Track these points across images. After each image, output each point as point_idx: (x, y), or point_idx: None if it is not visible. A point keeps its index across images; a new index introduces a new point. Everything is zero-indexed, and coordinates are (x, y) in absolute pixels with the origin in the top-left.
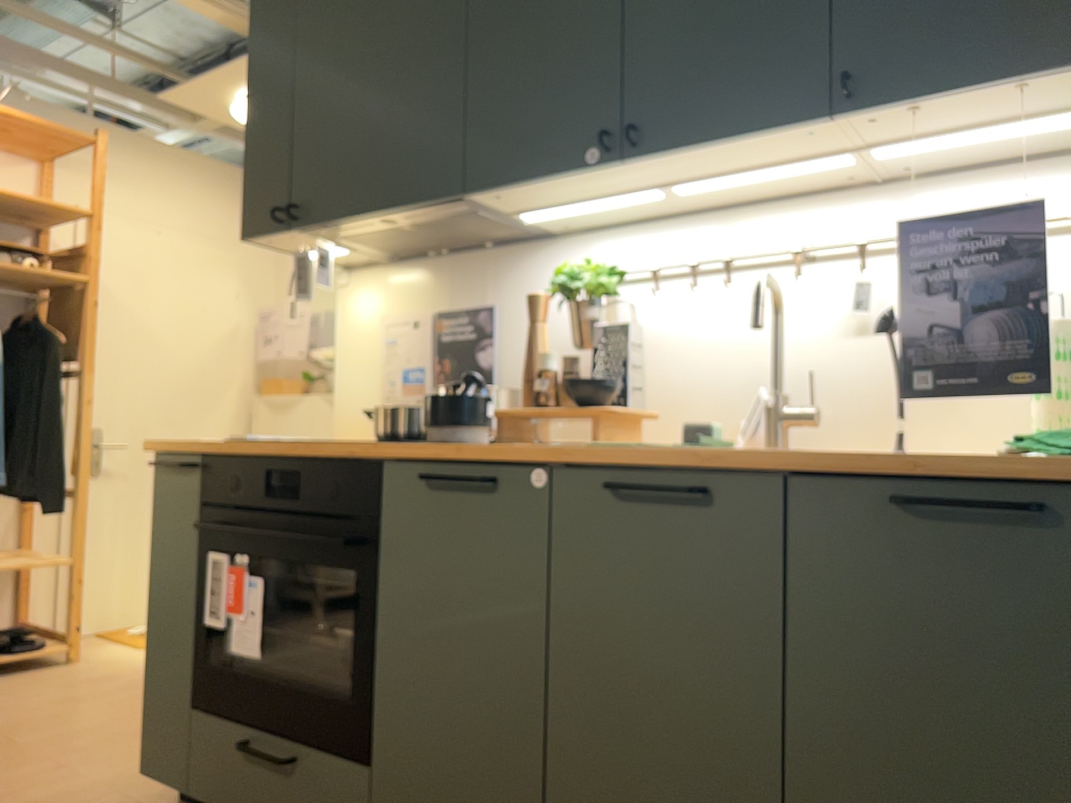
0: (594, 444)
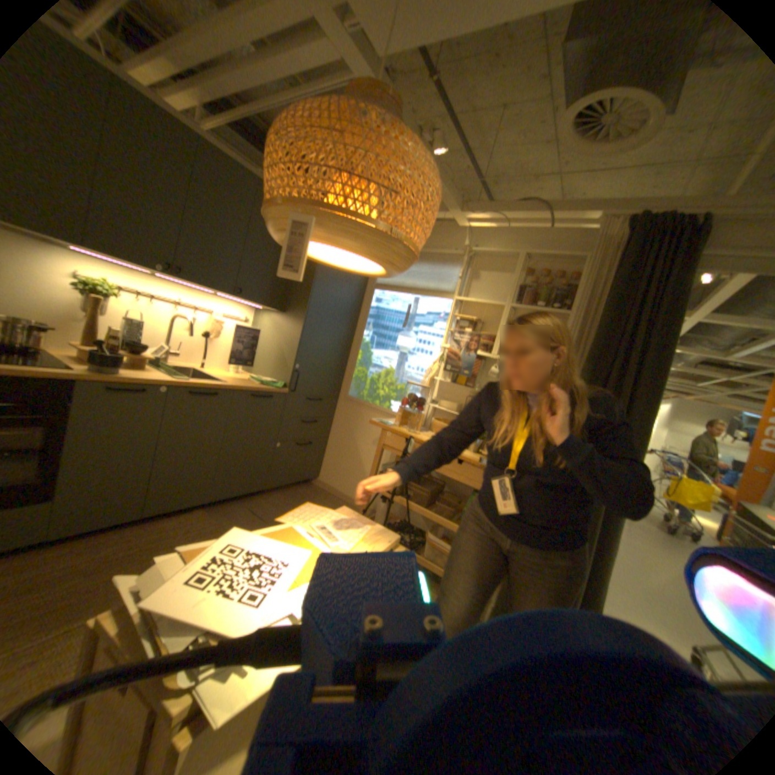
0: (175, 377)
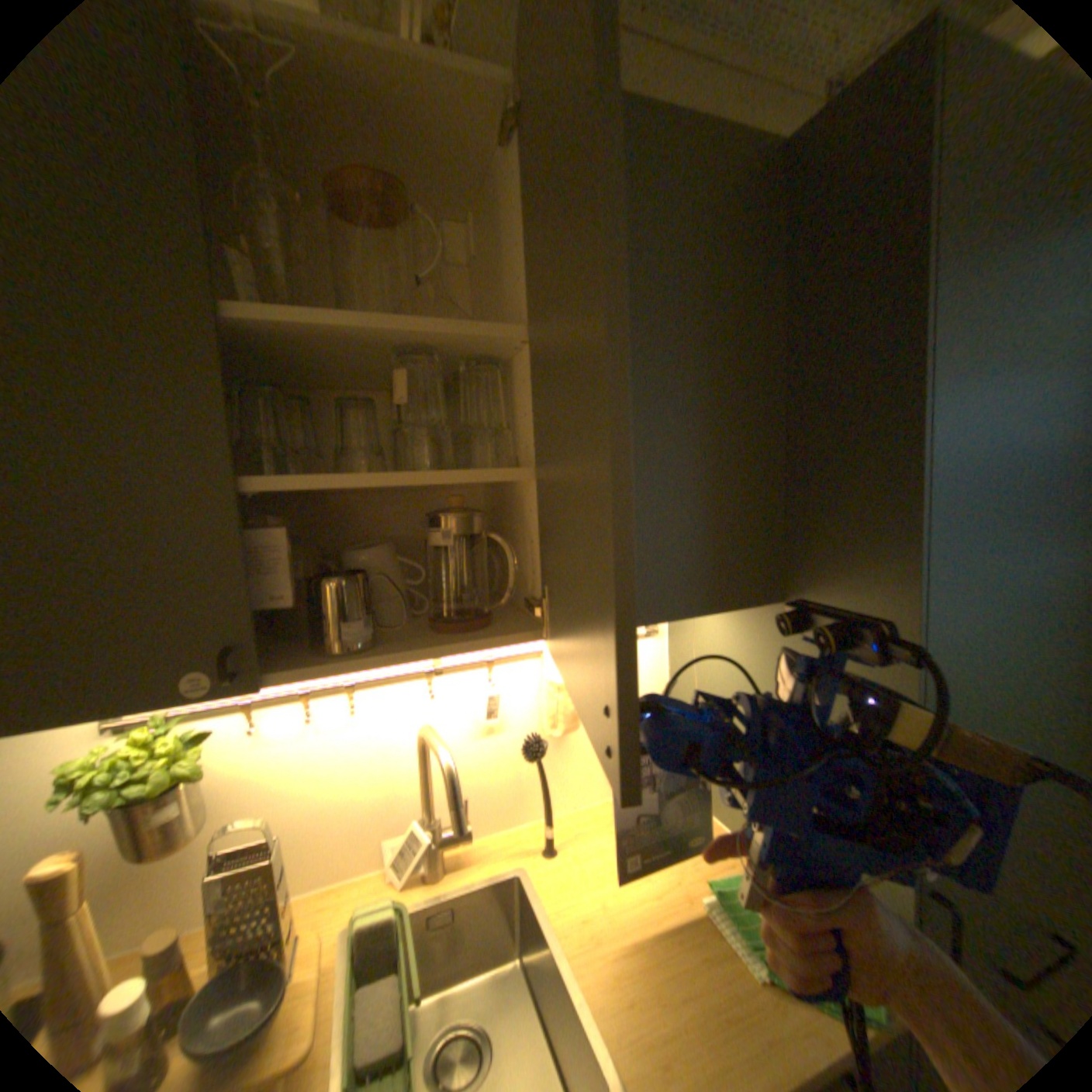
0: None
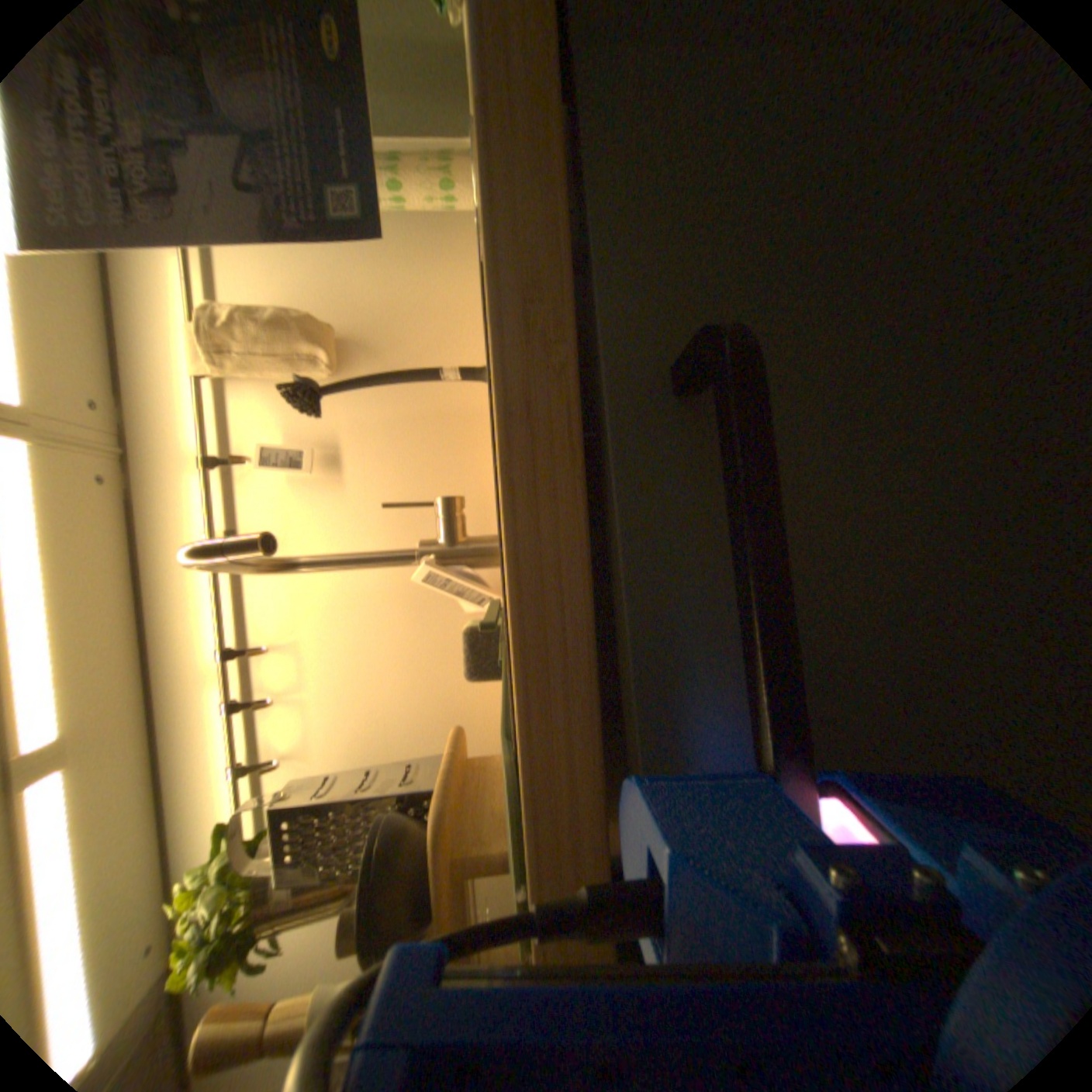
0: None
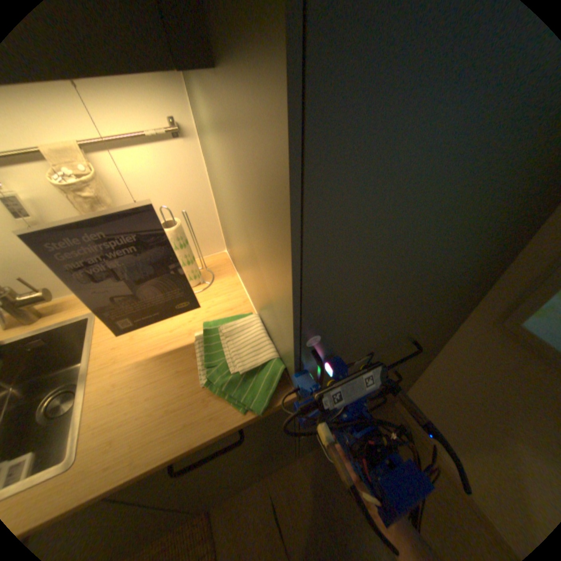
0: None
